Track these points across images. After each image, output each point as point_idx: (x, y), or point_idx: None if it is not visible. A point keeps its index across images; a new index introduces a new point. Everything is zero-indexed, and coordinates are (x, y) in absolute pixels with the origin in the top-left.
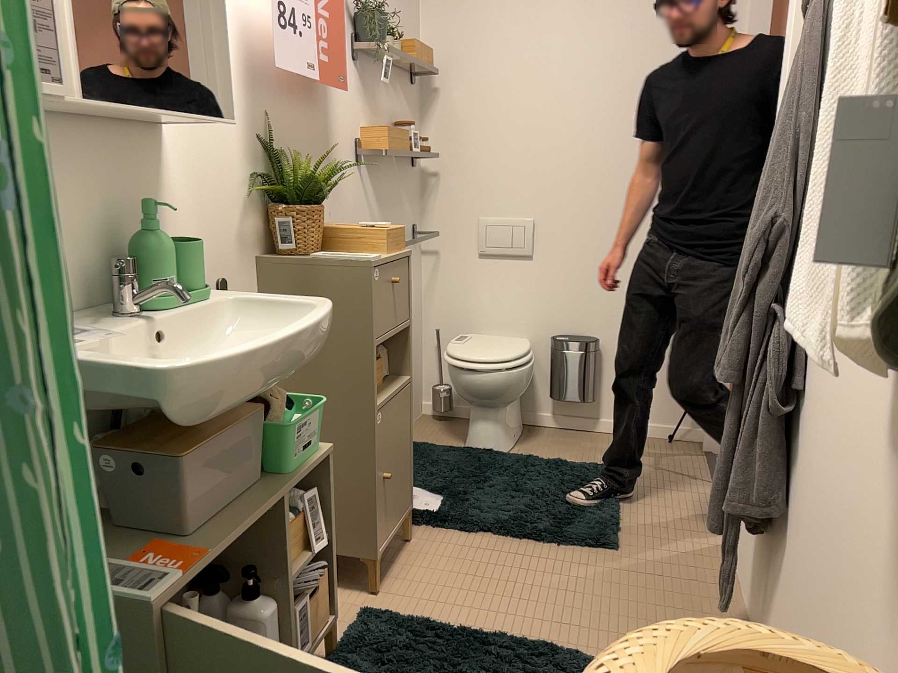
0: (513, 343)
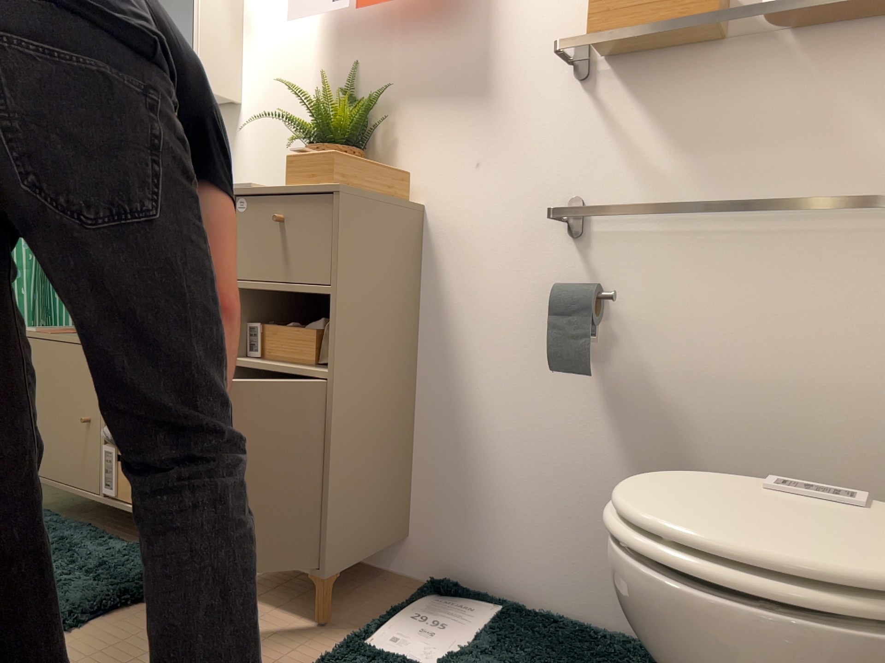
0: (858, 550)
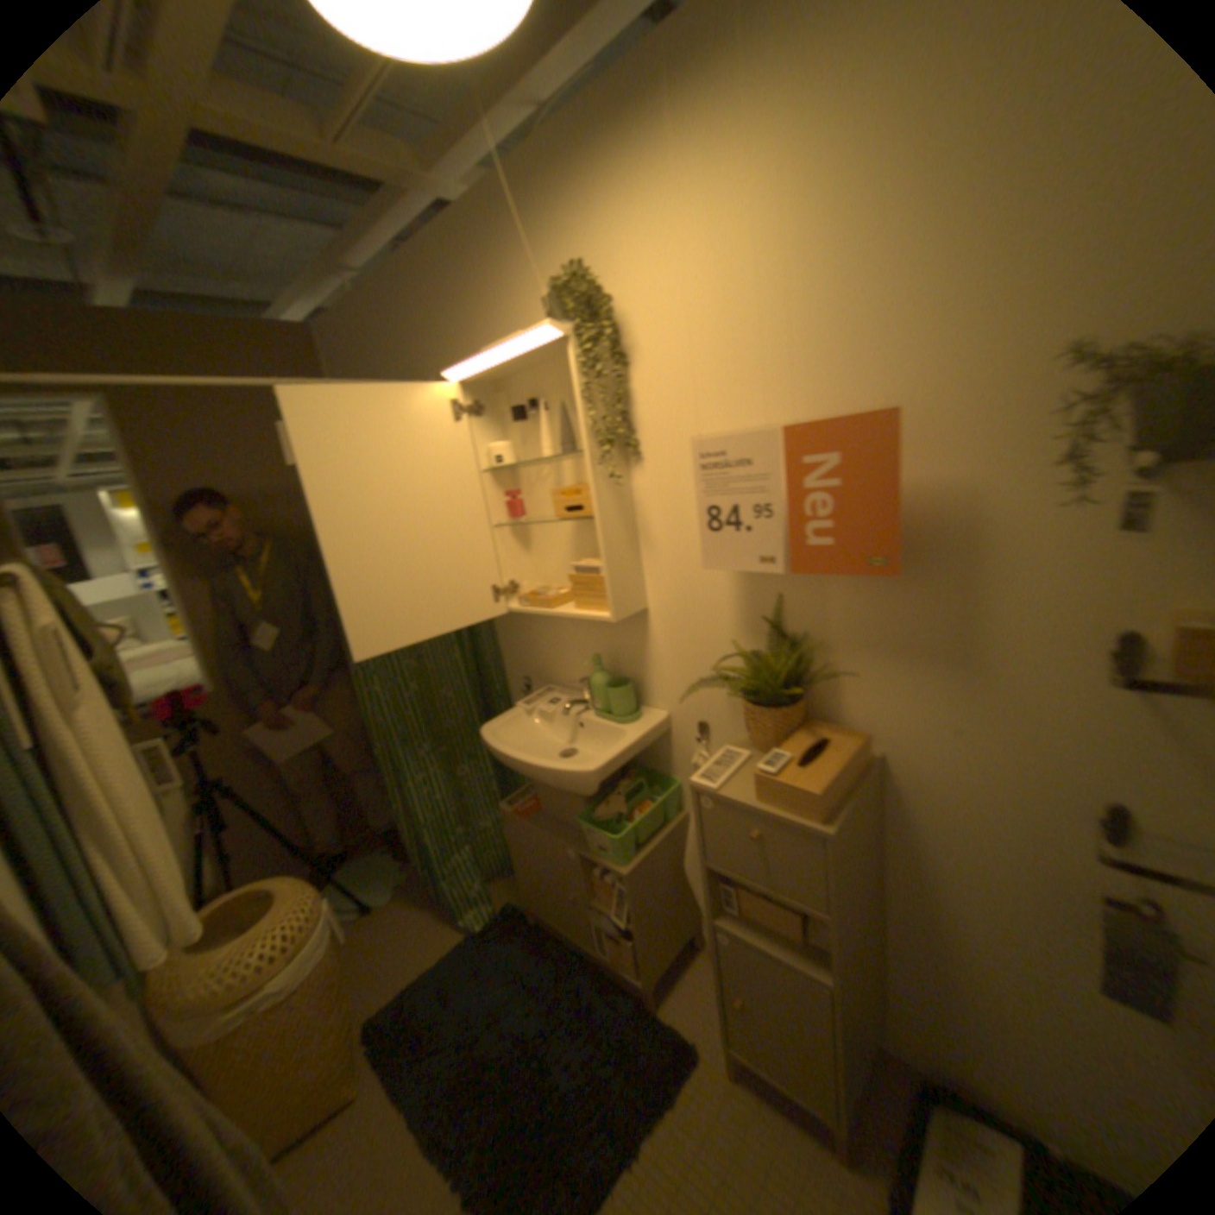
0: None
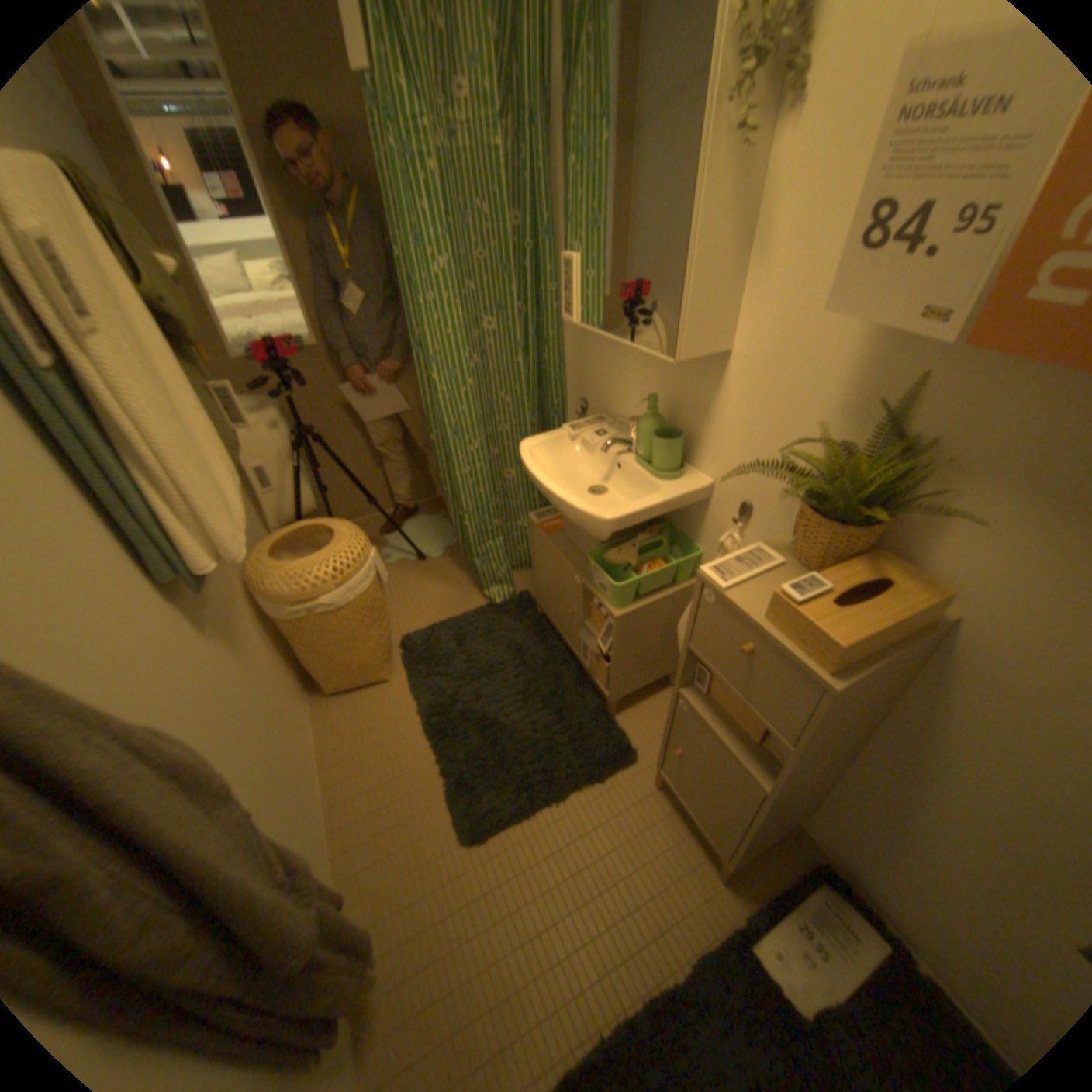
0: None
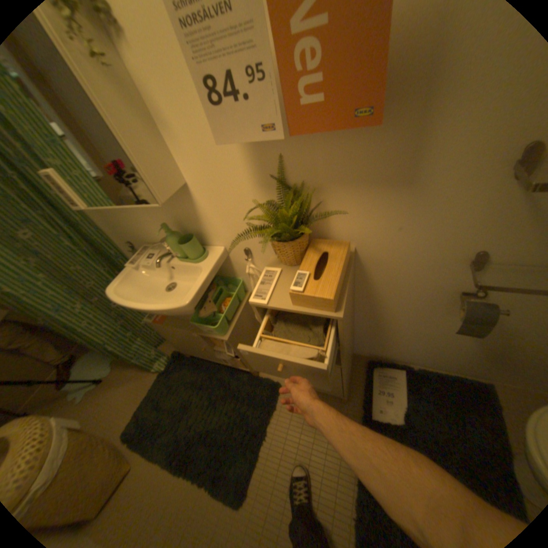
0: None
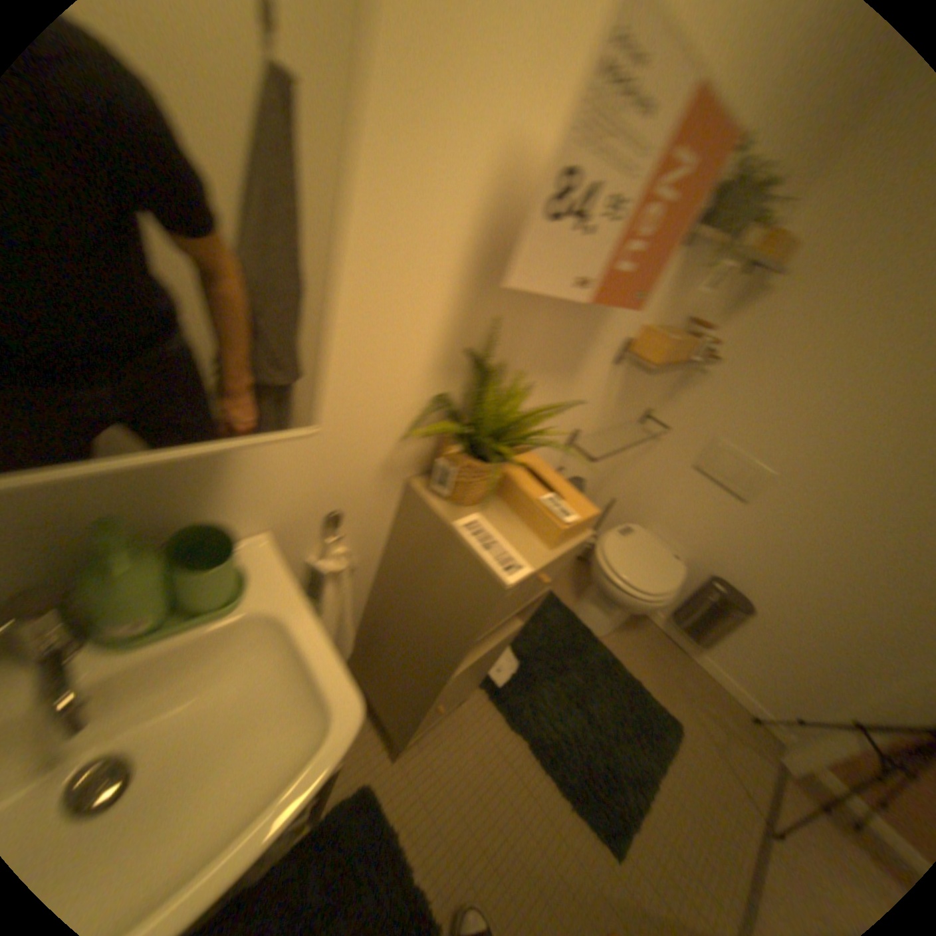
0: (670, 564)
